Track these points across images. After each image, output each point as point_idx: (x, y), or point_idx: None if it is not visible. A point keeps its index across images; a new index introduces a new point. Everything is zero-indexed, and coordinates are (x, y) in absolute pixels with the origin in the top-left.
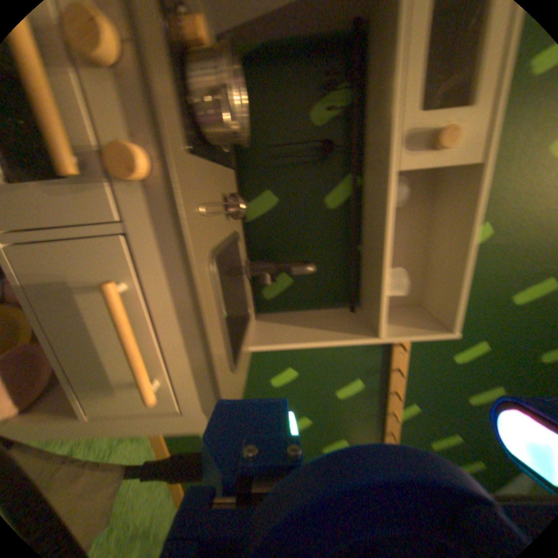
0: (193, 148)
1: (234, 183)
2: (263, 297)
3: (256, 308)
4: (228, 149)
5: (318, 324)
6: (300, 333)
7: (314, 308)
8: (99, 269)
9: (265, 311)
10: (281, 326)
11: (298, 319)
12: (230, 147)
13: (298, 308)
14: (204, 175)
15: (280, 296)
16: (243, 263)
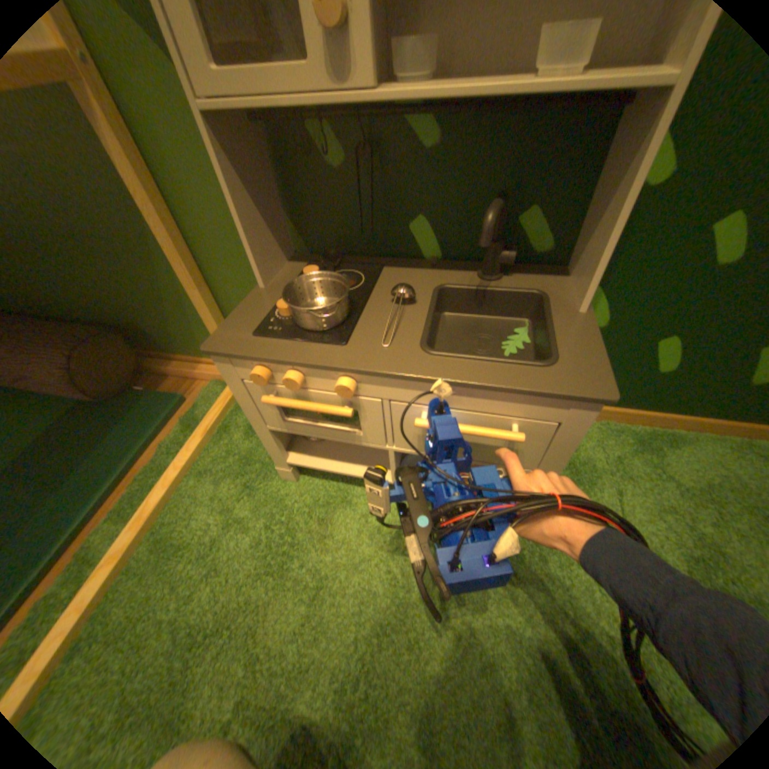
0: (345, 338)
1: (393, 275)
2: (550, 254)
3: (563, 266)
4: (364, 273)
5: (615, 191)
6: (607, 232)
7: (603, 171)
8: (413, 422)
9: (574, 254)
10: (591, 251)
11: (598, 215)
12: (363, 271)
13: (589, 204)
14: (365, 334)
15: (557, 228)
16: (474, 288)
